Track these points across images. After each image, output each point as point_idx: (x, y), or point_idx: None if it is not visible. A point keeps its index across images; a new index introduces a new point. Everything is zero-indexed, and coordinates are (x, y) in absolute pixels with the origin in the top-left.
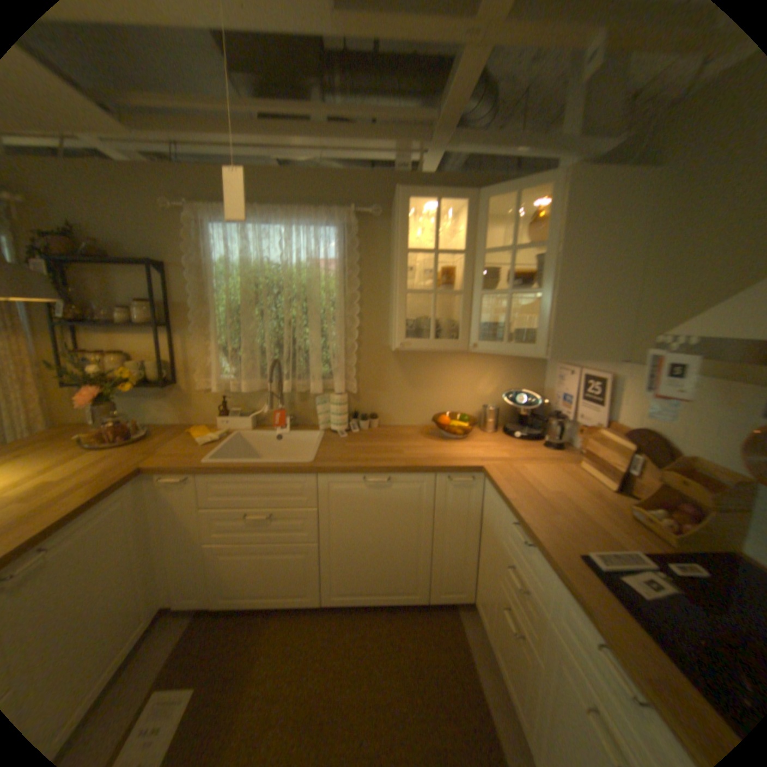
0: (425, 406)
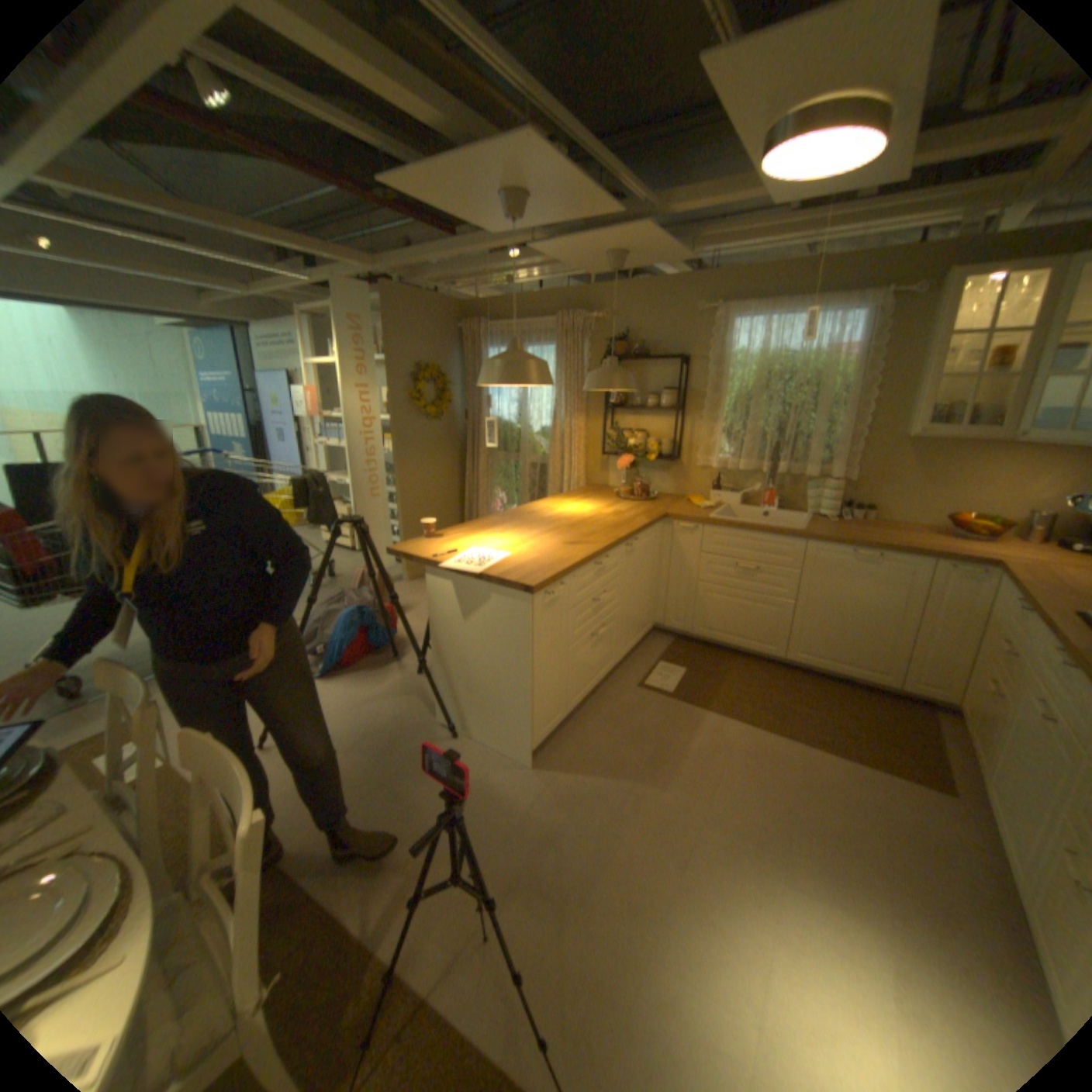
0: (943, 504)
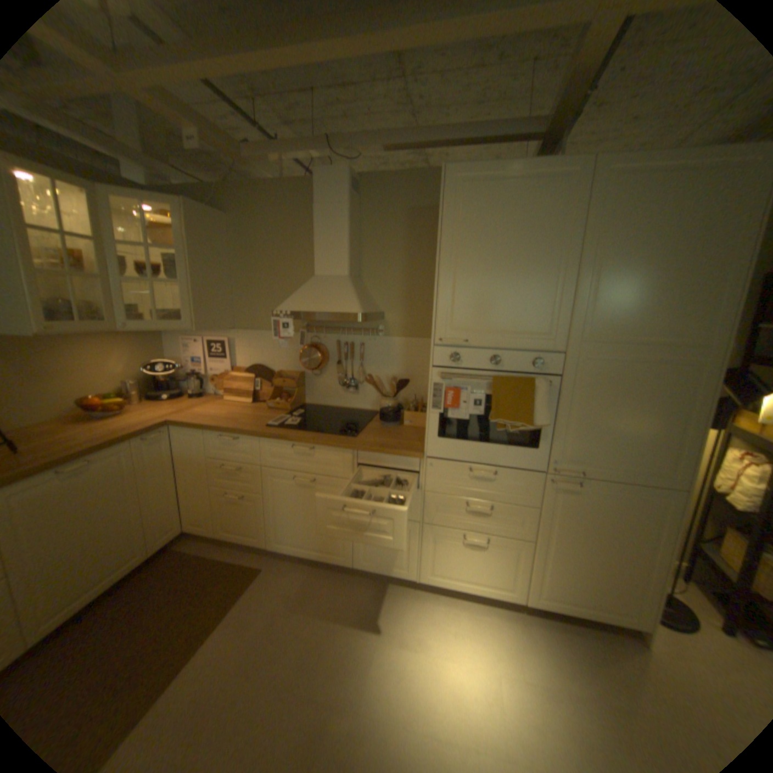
0: (52, 397)
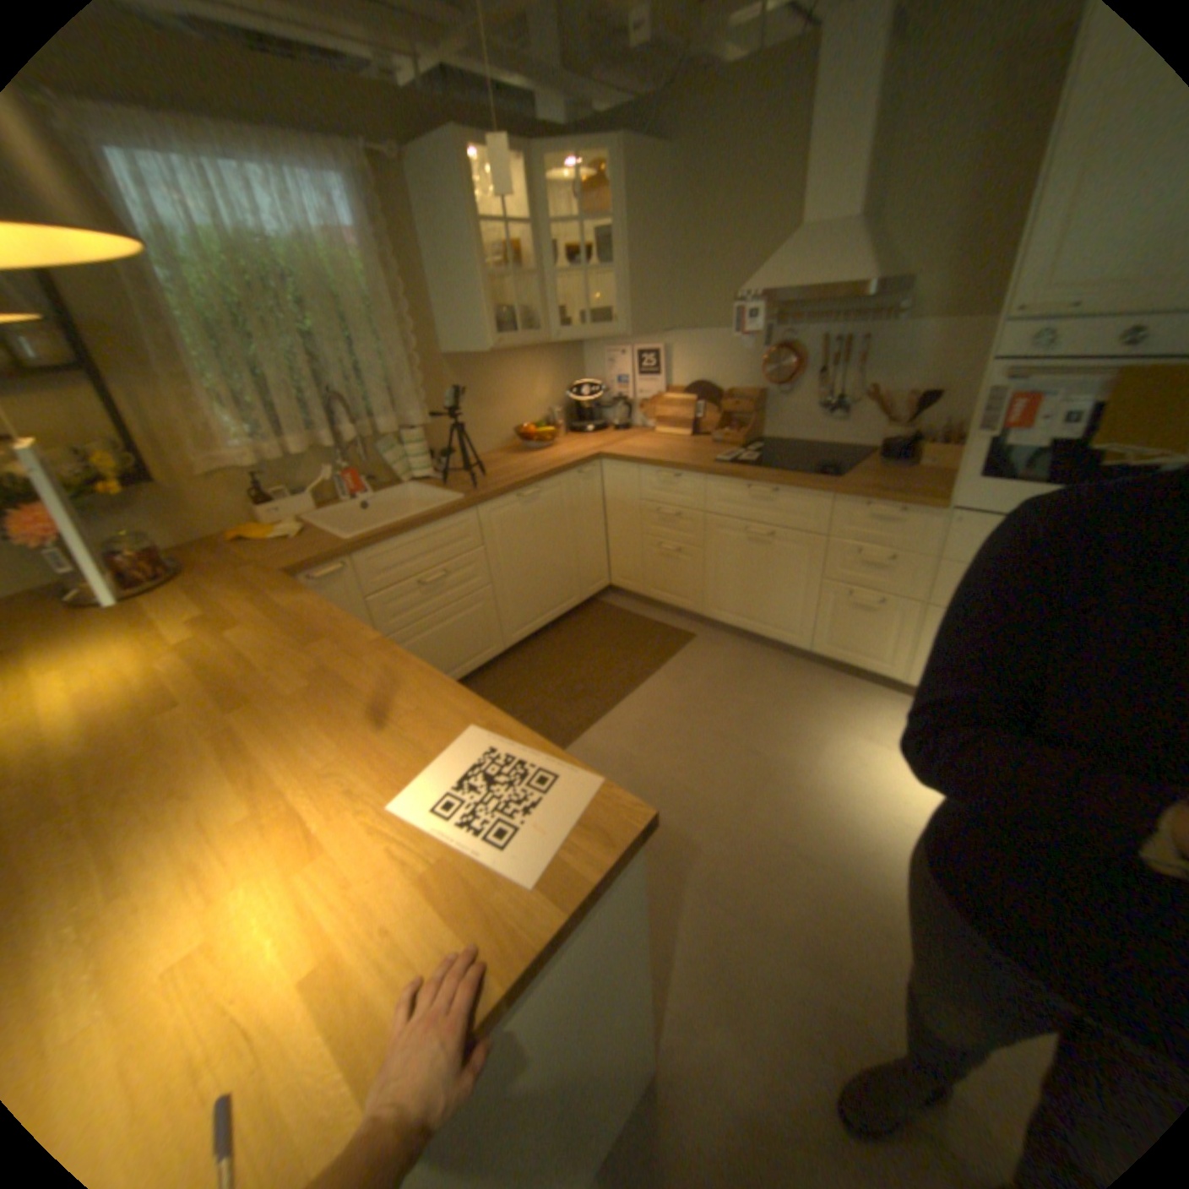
0: (492, 426)
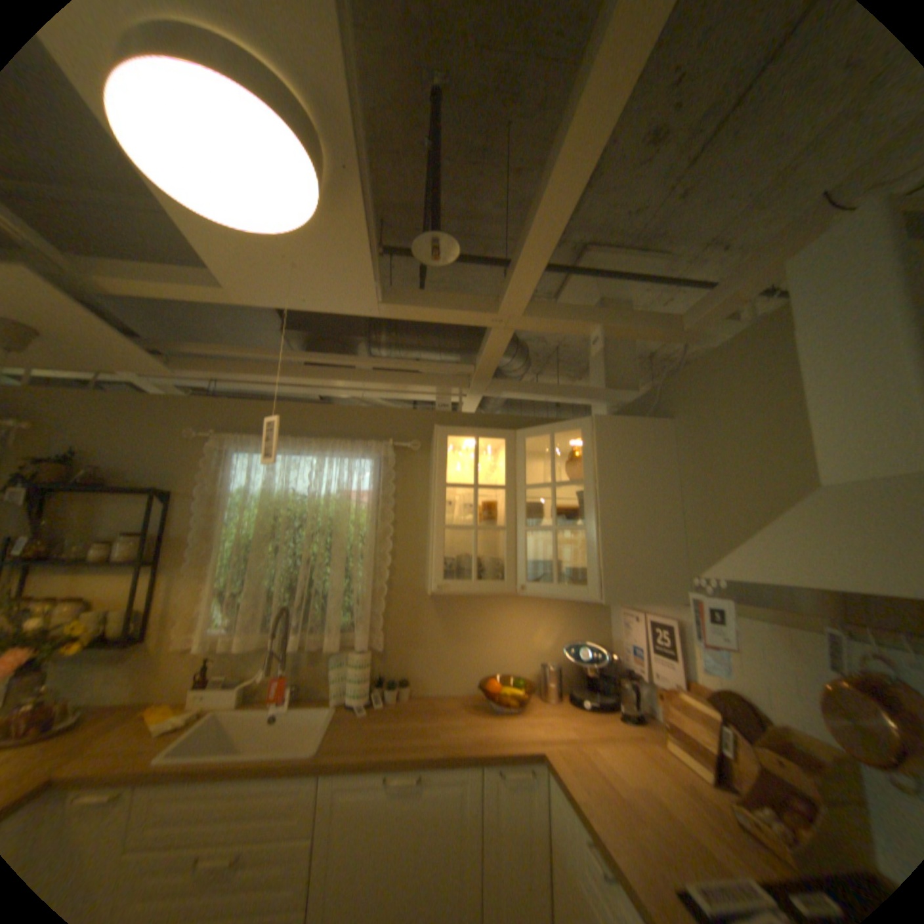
0: (470, 665)
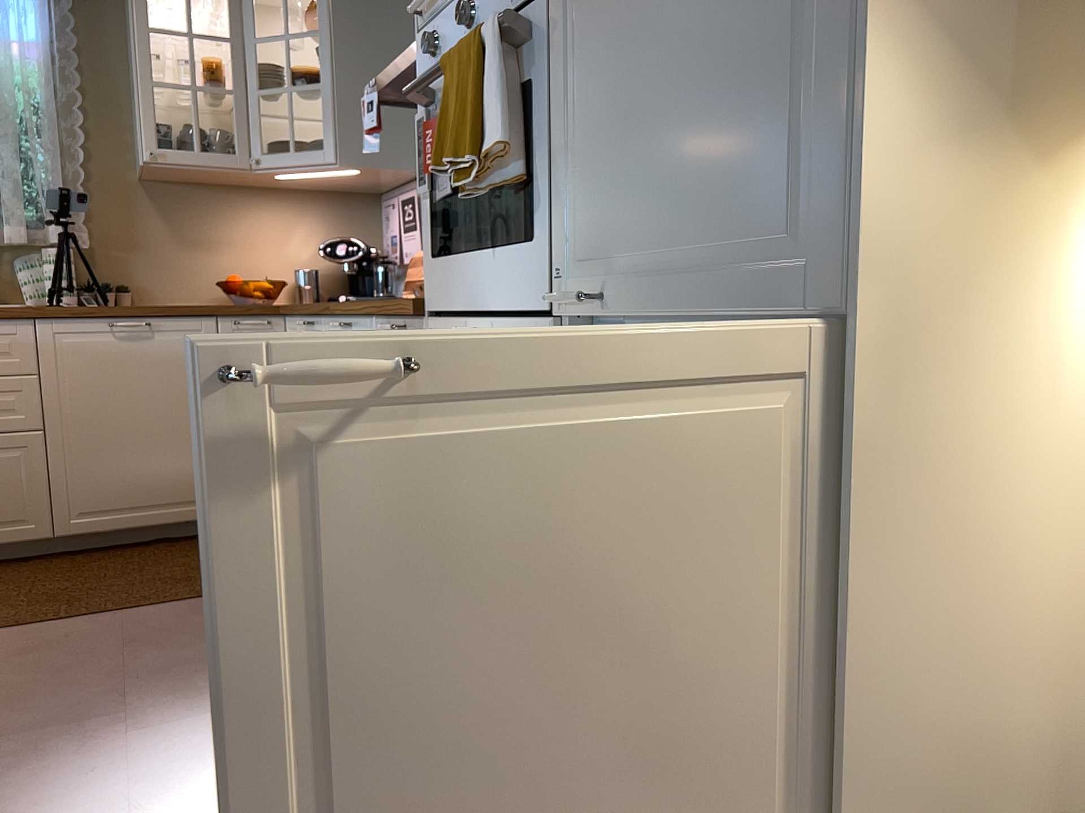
0: (208, 274)
